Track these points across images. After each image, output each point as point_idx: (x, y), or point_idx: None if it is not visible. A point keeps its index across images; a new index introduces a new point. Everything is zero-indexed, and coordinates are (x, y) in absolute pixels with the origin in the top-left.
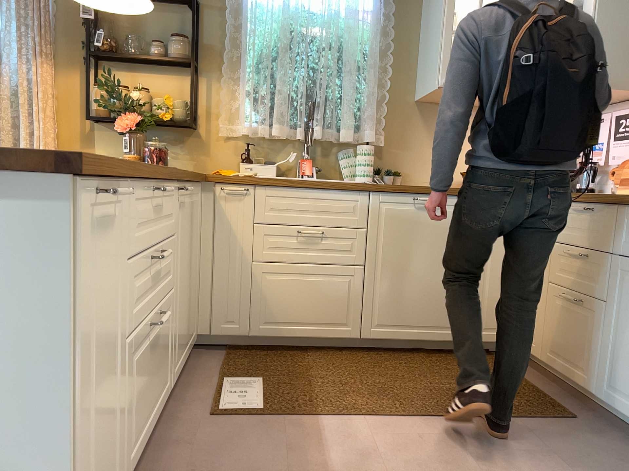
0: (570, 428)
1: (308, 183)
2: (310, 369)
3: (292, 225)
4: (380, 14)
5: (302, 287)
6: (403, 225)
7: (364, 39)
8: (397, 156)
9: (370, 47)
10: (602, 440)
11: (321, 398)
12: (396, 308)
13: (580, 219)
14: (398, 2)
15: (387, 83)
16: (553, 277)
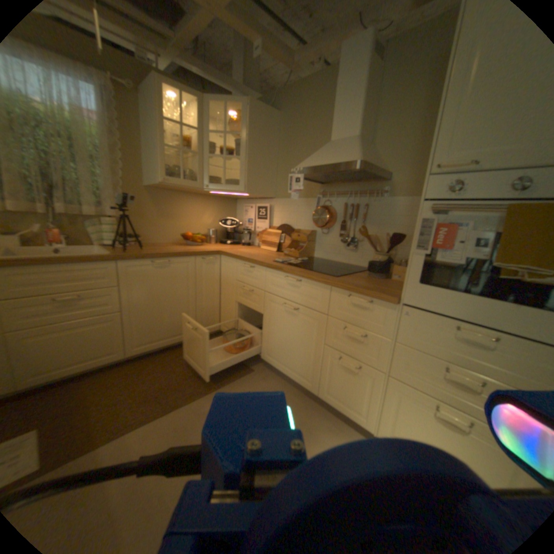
0: (250, 379)
1: (51, 260)
2: (82, 400)
3: (42, 296)
4: (100, 115)
5: (62, 340)
6: (143, 280)
7: (89, 134)
8: (132, 224)
9: (95, 141)
10: (264, 380)
11: (94, 427)
12: (146, 332)
13: (246, 271)
14: (116, 109)
15: (116, 172)
16: (235, 299)
